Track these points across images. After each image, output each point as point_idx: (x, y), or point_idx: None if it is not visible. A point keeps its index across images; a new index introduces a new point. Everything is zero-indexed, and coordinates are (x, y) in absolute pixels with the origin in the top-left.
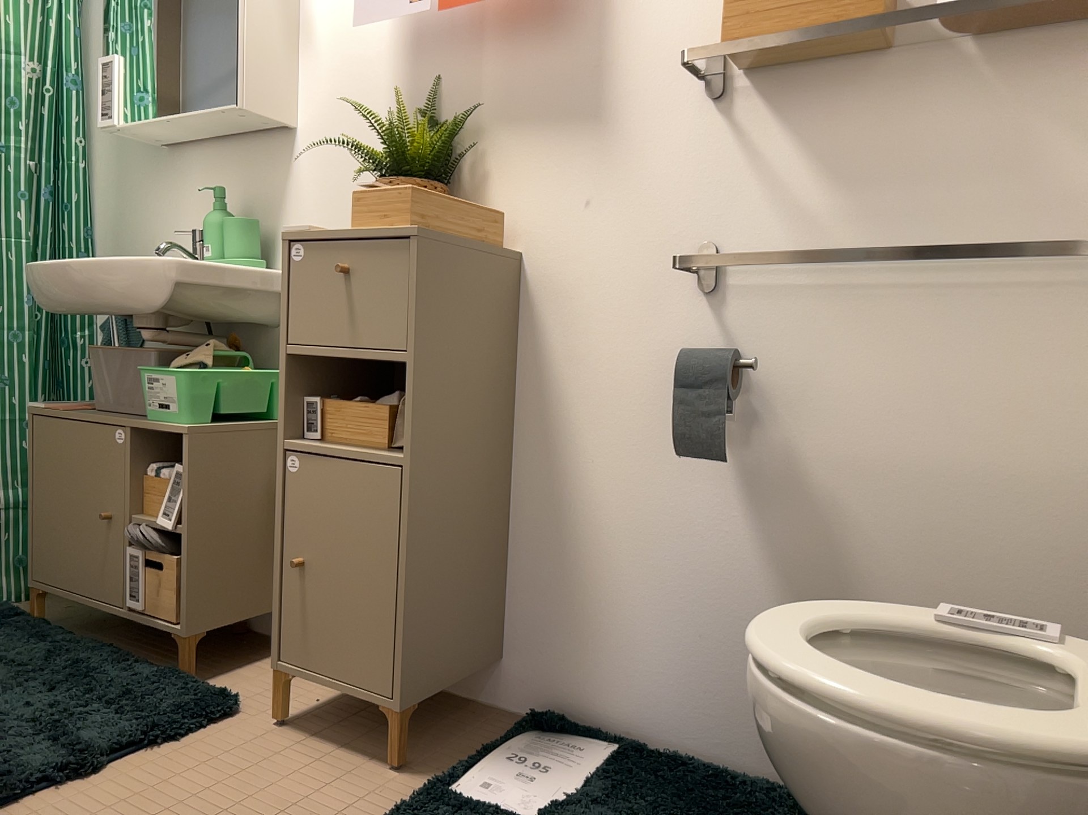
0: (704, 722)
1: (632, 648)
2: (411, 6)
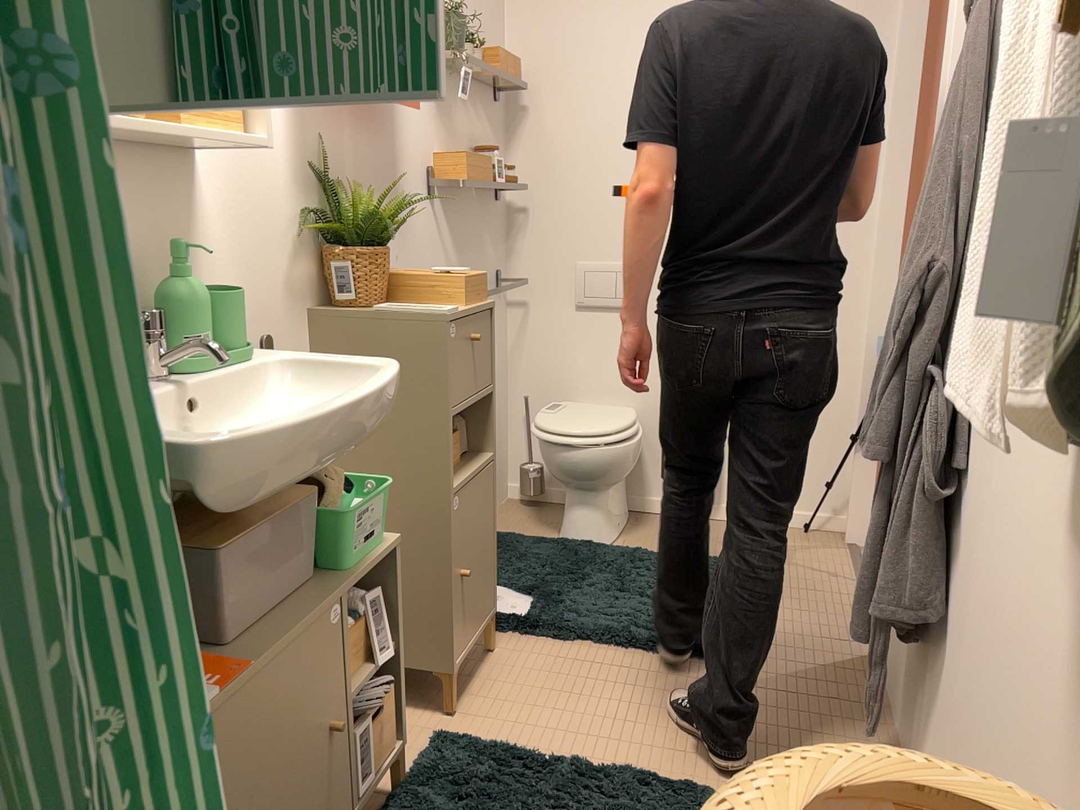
0: None
1: None
2: None
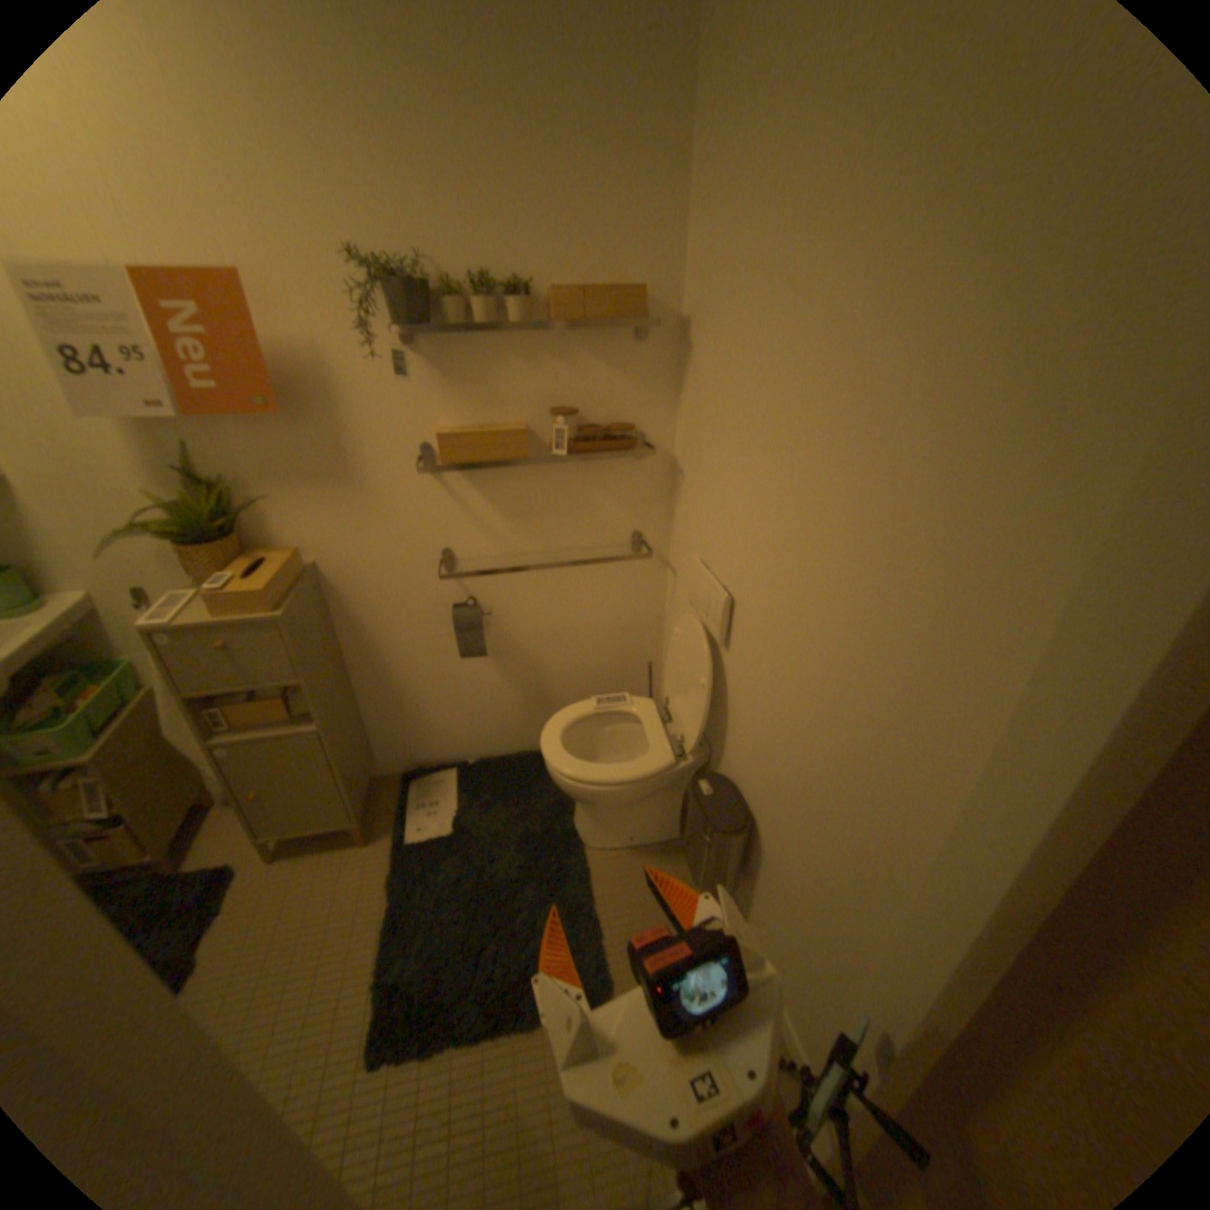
0: (489, 743)
1: (447, 730)
2: (150, 410)
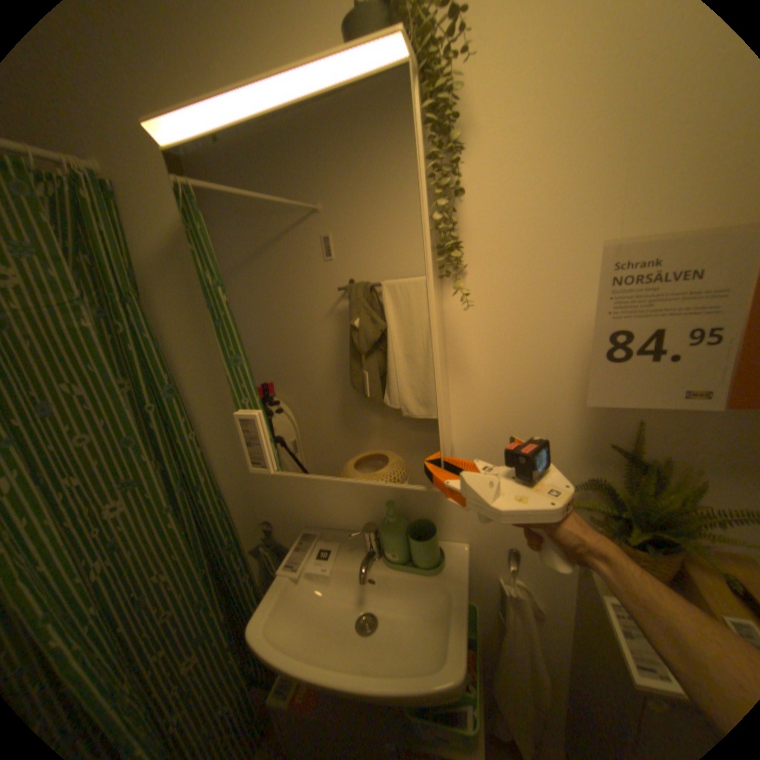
0: None
1: None
2: (686, 398)
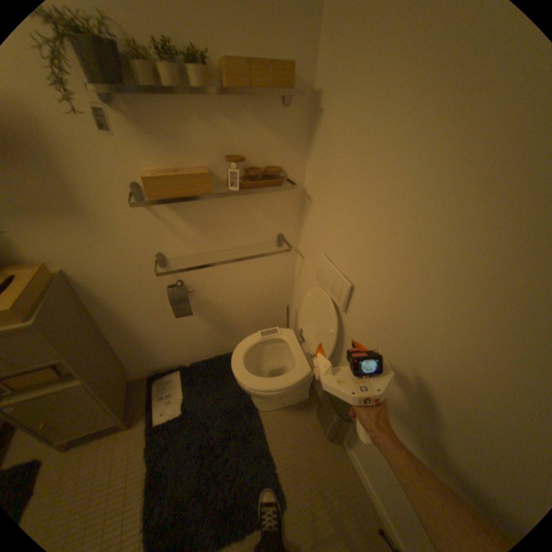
0: (197, 353)
1: (171, 351)
2: None
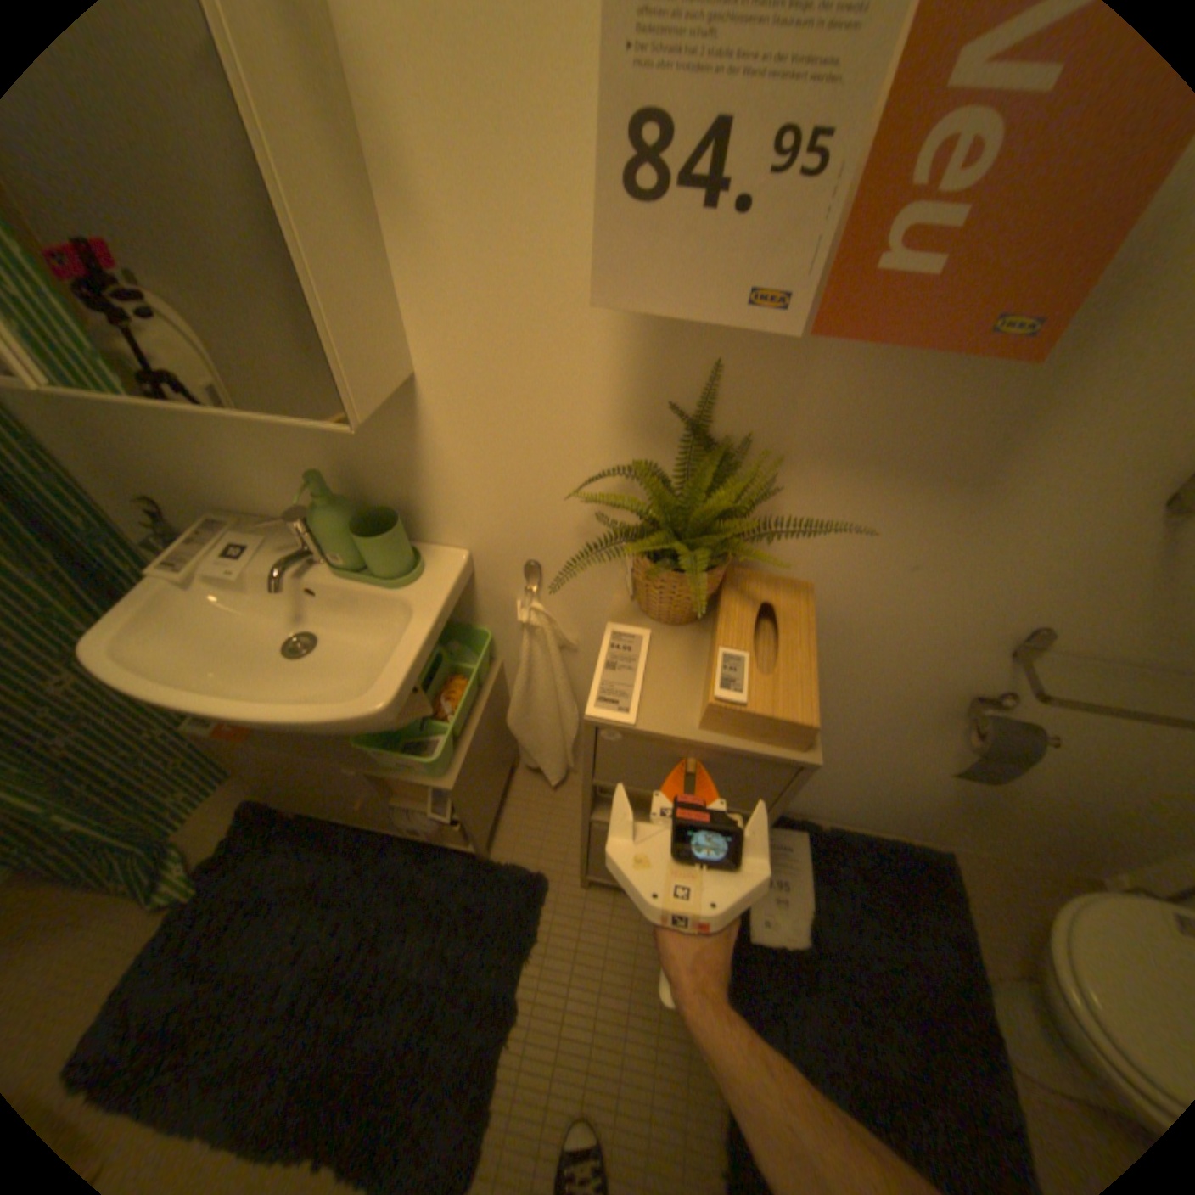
0: (863, 818)
1: (823, 793)
2: (753, 306)
